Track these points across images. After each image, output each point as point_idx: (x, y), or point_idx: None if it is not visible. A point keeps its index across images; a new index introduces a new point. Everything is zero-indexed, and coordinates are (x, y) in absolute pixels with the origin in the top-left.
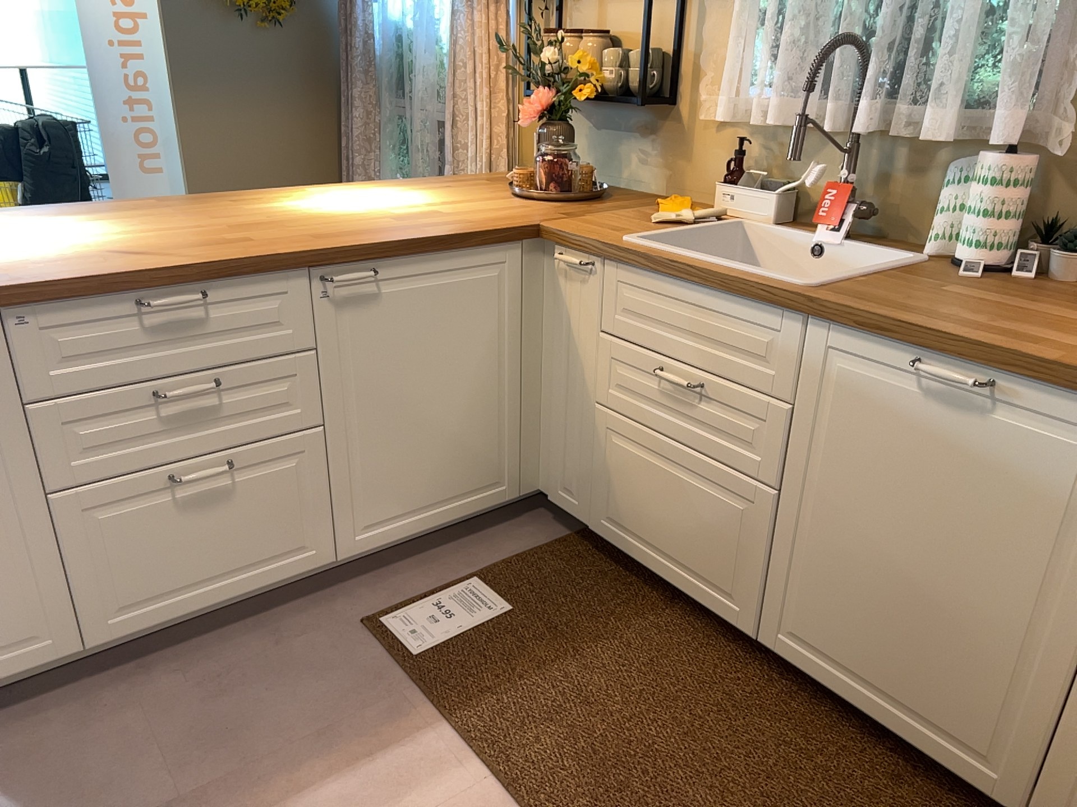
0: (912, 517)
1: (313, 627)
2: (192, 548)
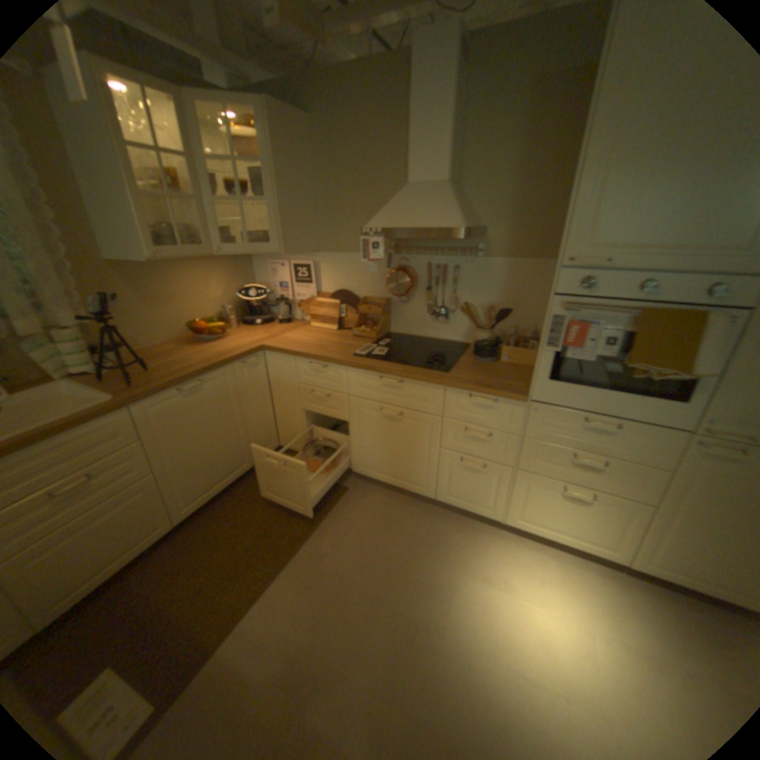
0: (198, 432)
1: None
2: None
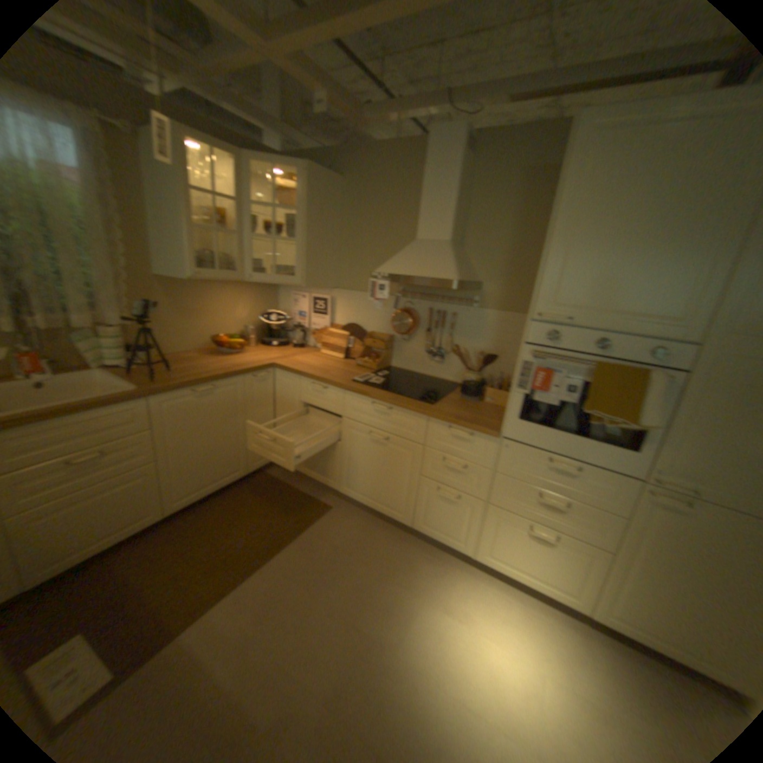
0: (202, 432)
1: None
2: None
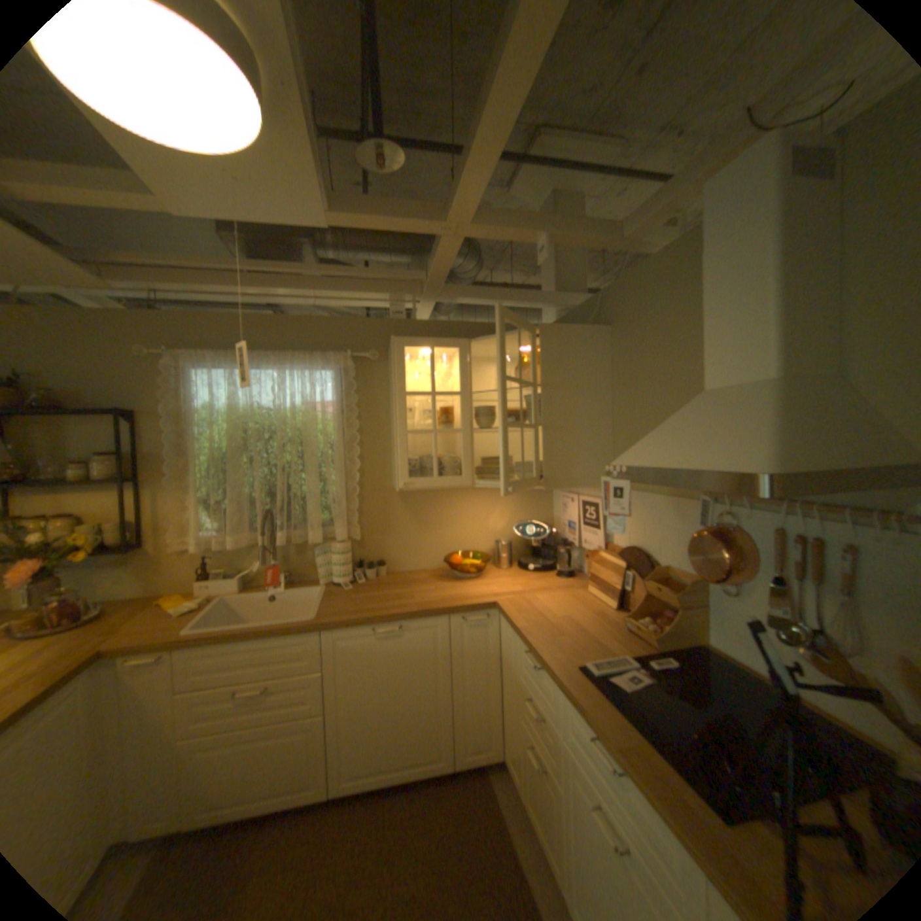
0: (386, 689)
1: None
2: None
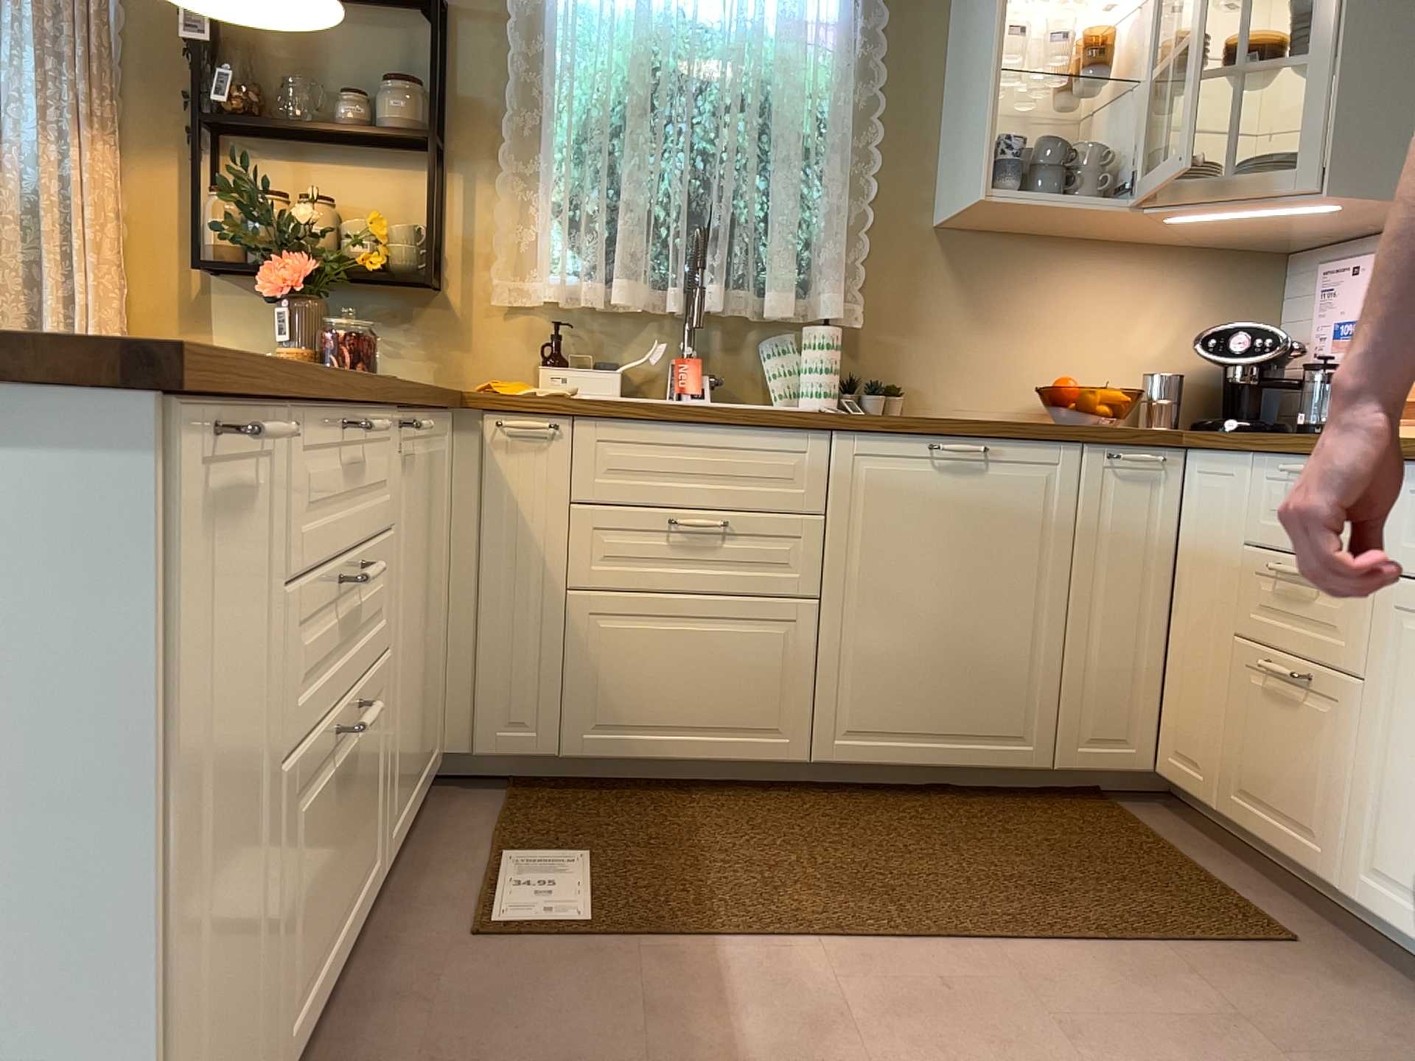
0: (944, 571)
1: (426, 973)
2: (327, 871)
